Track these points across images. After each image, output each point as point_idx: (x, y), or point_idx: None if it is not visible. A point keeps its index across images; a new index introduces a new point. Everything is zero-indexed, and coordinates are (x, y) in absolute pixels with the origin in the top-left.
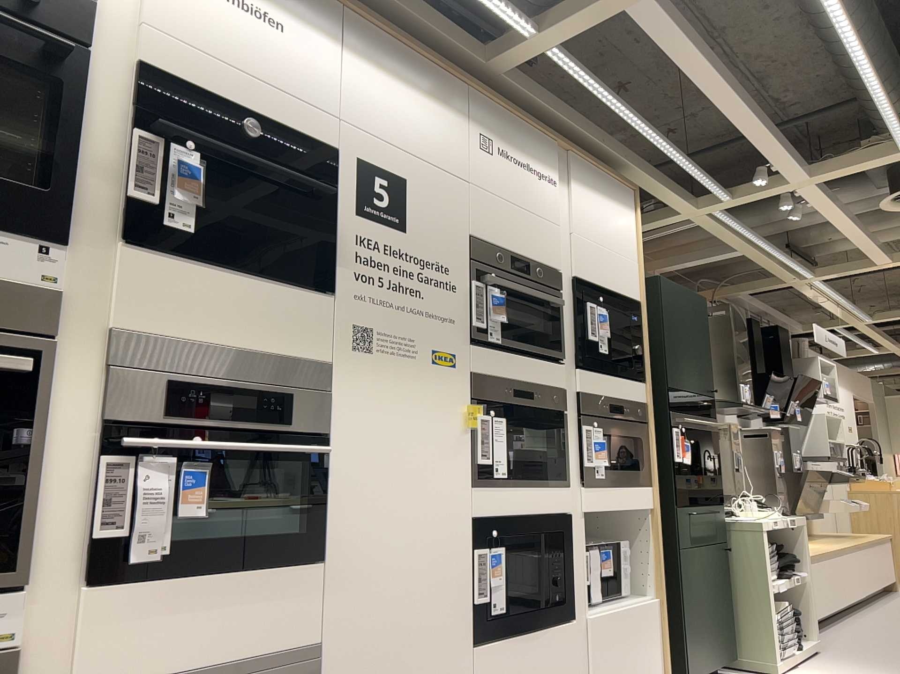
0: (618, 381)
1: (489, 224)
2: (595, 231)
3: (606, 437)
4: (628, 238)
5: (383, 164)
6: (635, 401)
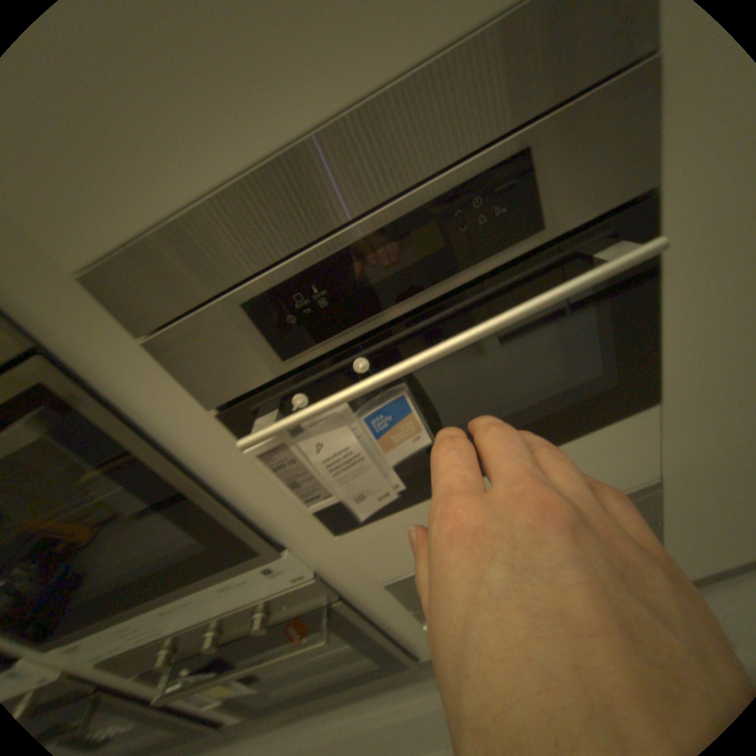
0: None
1: None
2: None
3: None
4: None
5: None
6: None
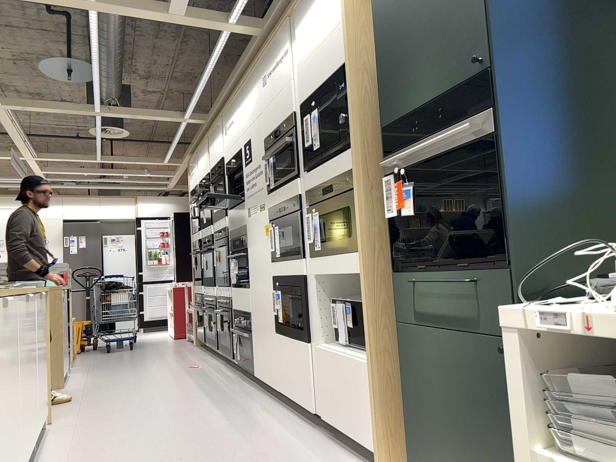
0: (330, 163)
1: (267, 125)
2: (311, 45)
3: (318, 218)
4: (336, 4)
5: (246, 139)
6: (346, 172)
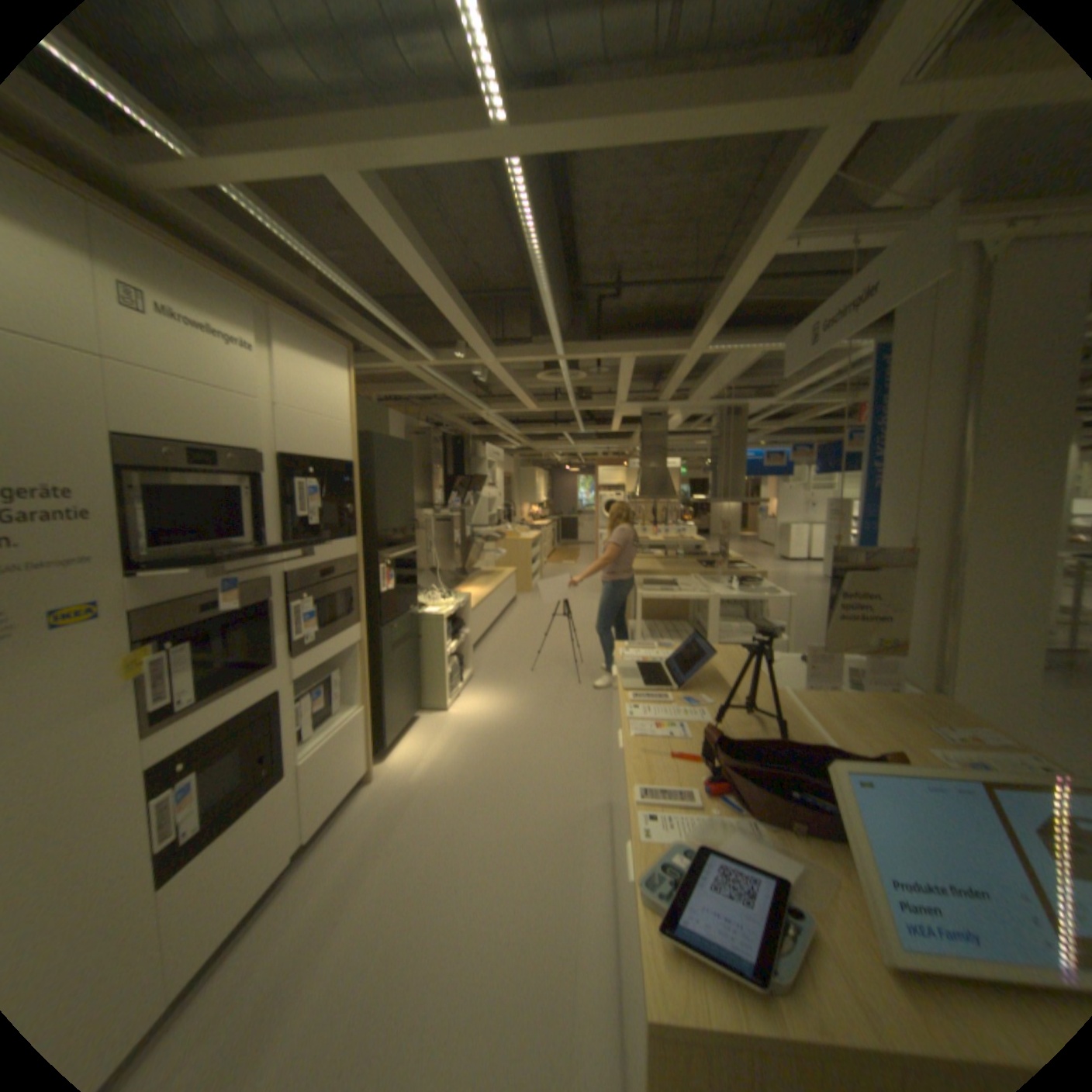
0: (328, 545)
1: (144, 413)
2: (304, 397)
3: (314, 604)
4: (341, 399)
5: None
6: (345, 557)
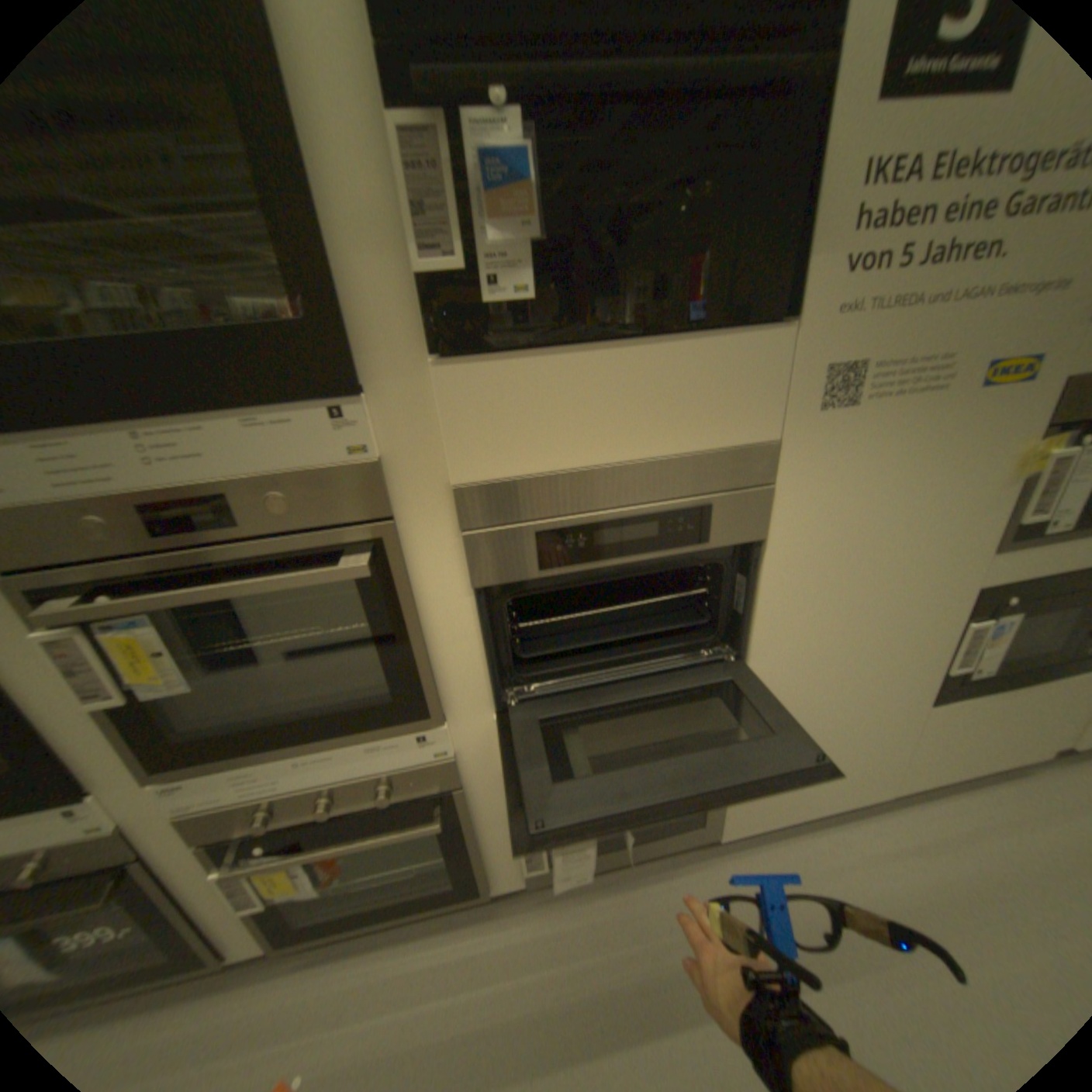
0: None
1: None
2: None
3: None
4: None
5: None
6: None
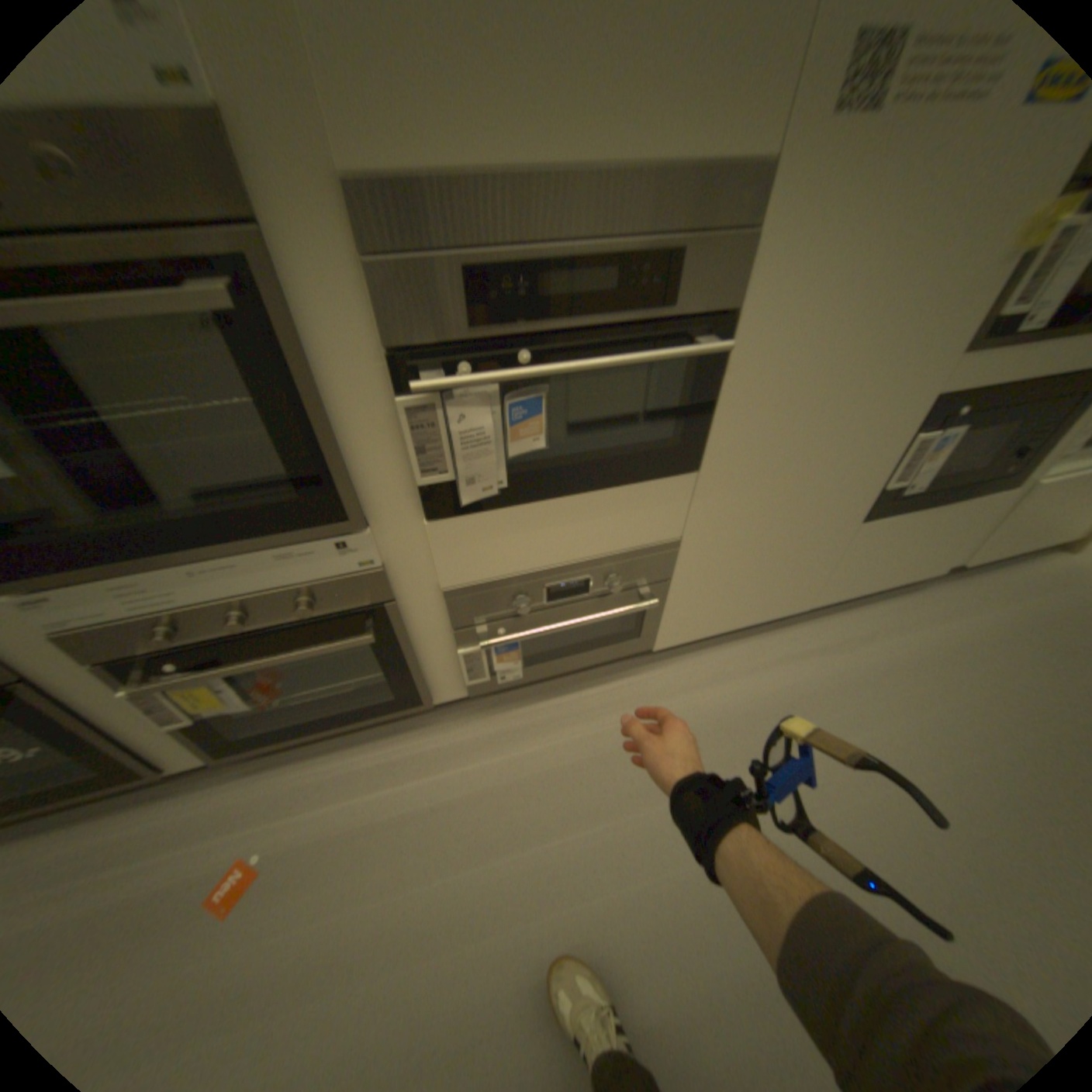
0: None
1: None
2: None
3: None
4: None
5: None
6: None
